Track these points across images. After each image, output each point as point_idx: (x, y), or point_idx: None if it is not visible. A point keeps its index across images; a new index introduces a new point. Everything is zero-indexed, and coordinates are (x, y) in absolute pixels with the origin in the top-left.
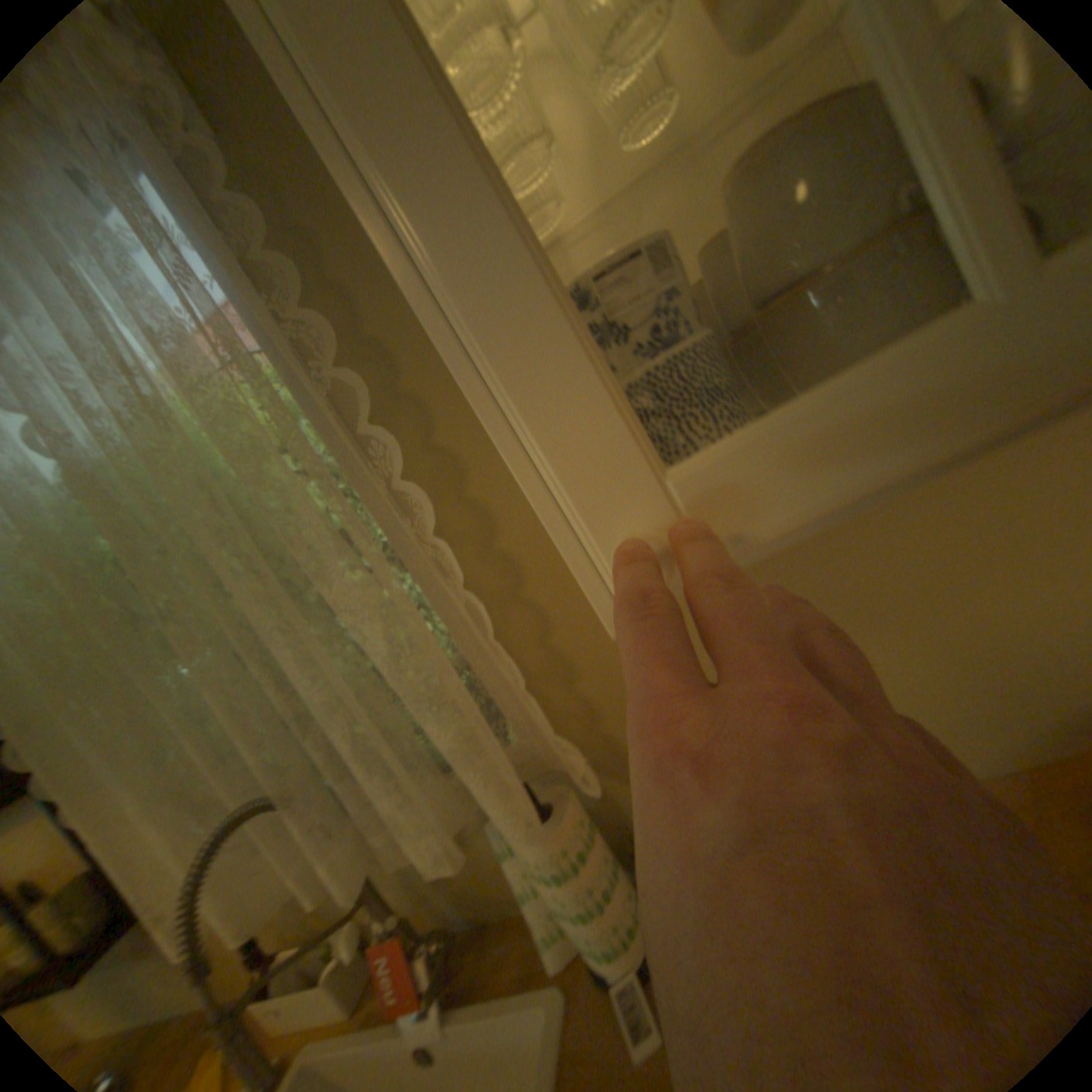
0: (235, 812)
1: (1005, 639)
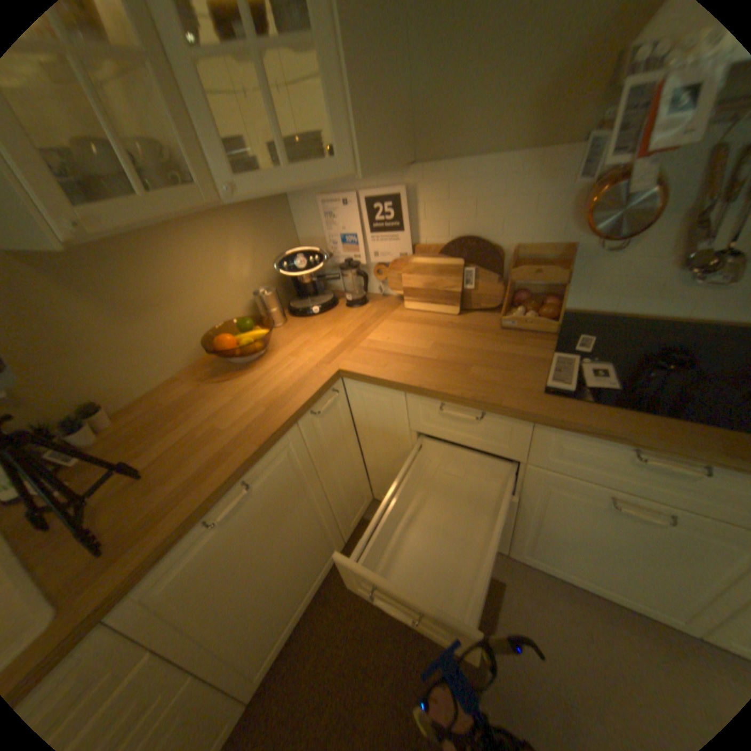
0: None
1: (177, 317)
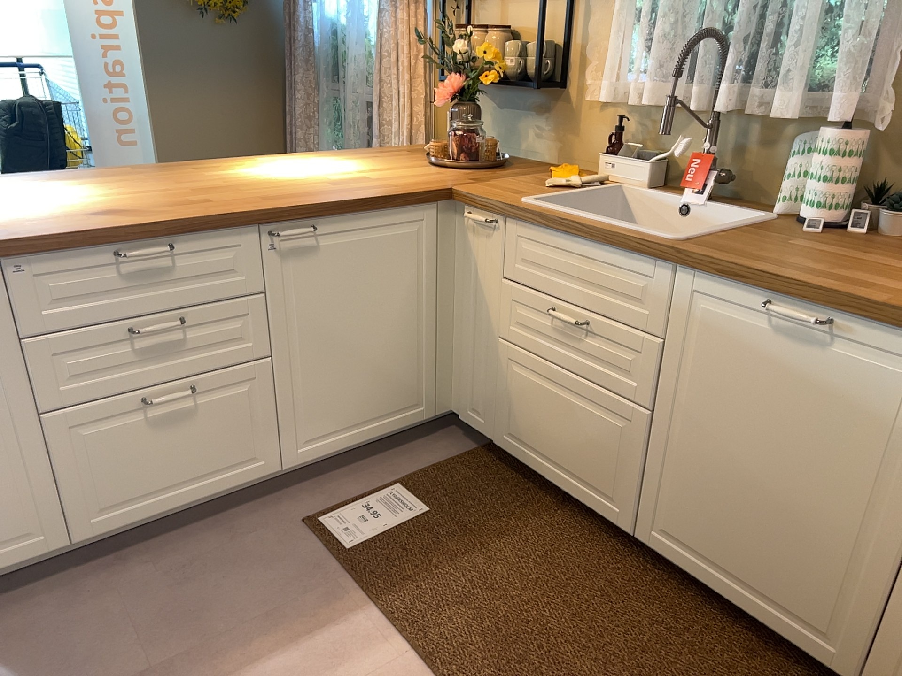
0: (688, 43)
1: None
